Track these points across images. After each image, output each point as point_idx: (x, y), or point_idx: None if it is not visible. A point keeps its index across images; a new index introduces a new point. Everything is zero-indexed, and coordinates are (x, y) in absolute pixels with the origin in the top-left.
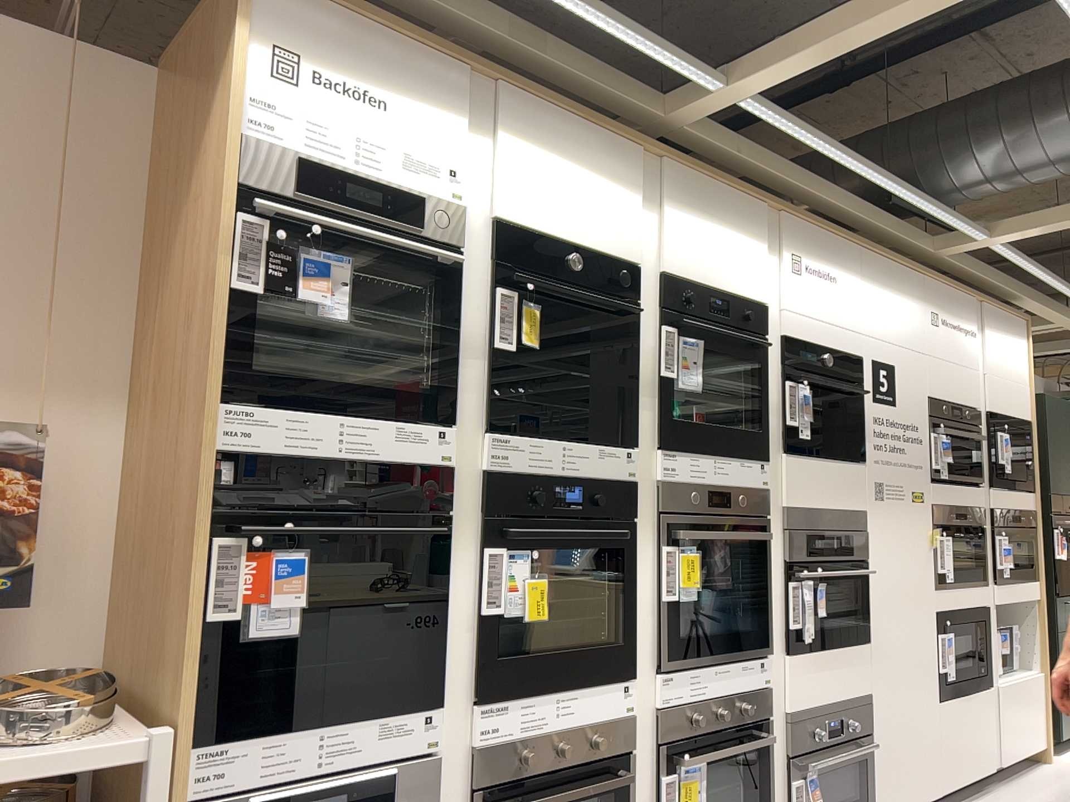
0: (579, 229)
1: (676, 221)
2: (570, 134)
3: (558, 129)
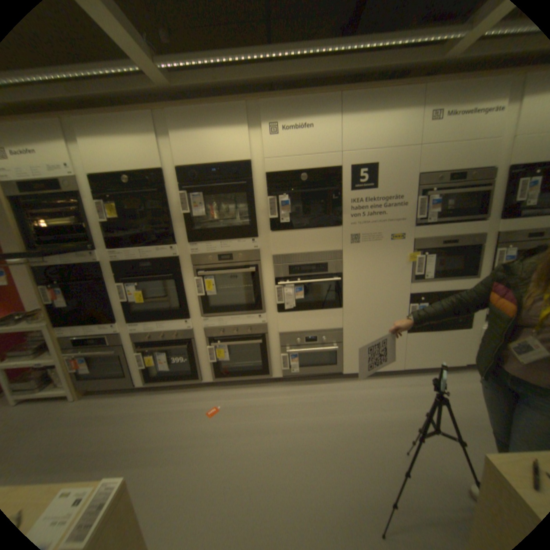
0: (124, 163)
1: (181, 136)
2: (108, 120)
3: (101, 121)
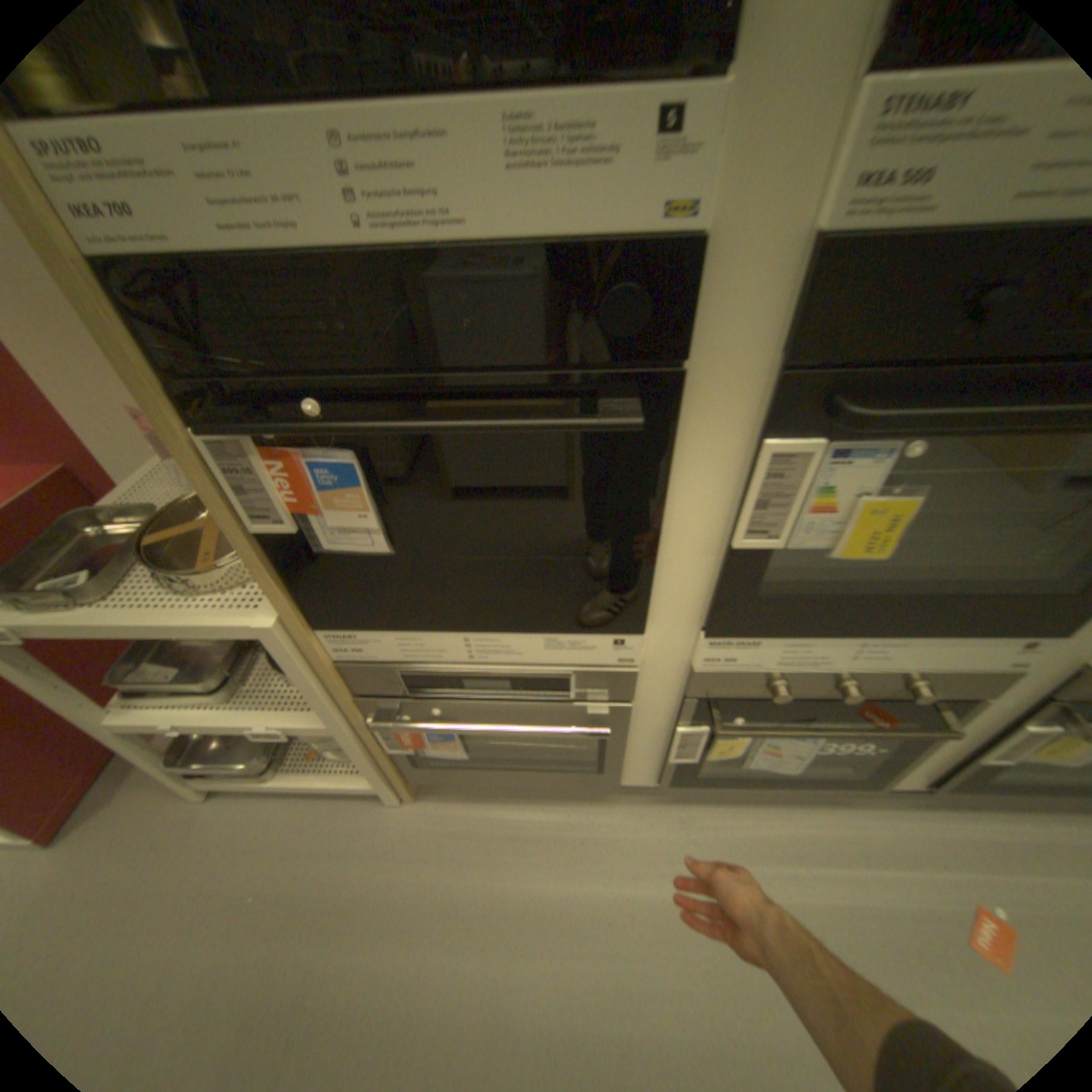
0: None
1: None
2: None
3: None
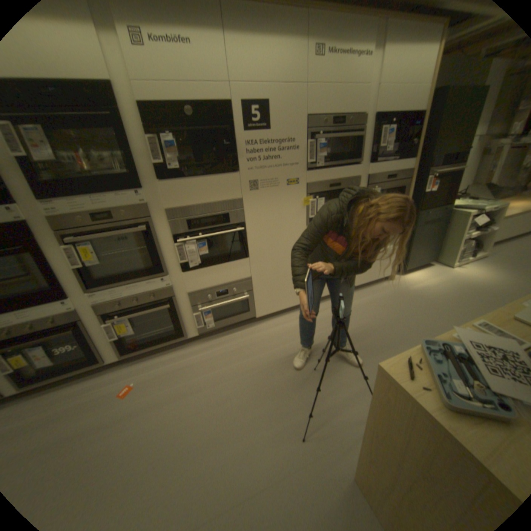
0: None
1: None
2: None
3: None
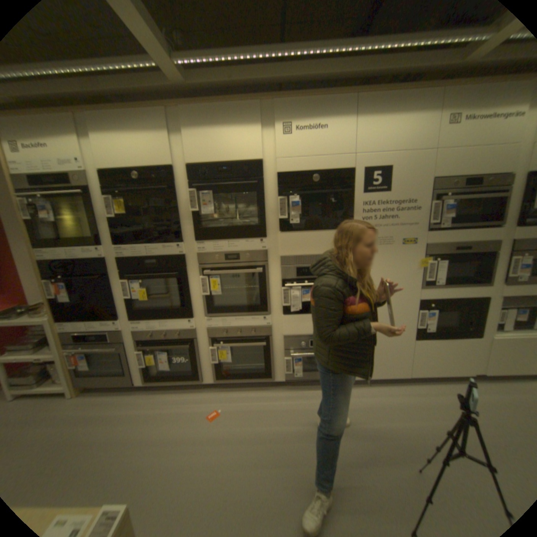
0: (134, 159)
1: (193, 133)
2: (120, 115)
3: (113, 116)
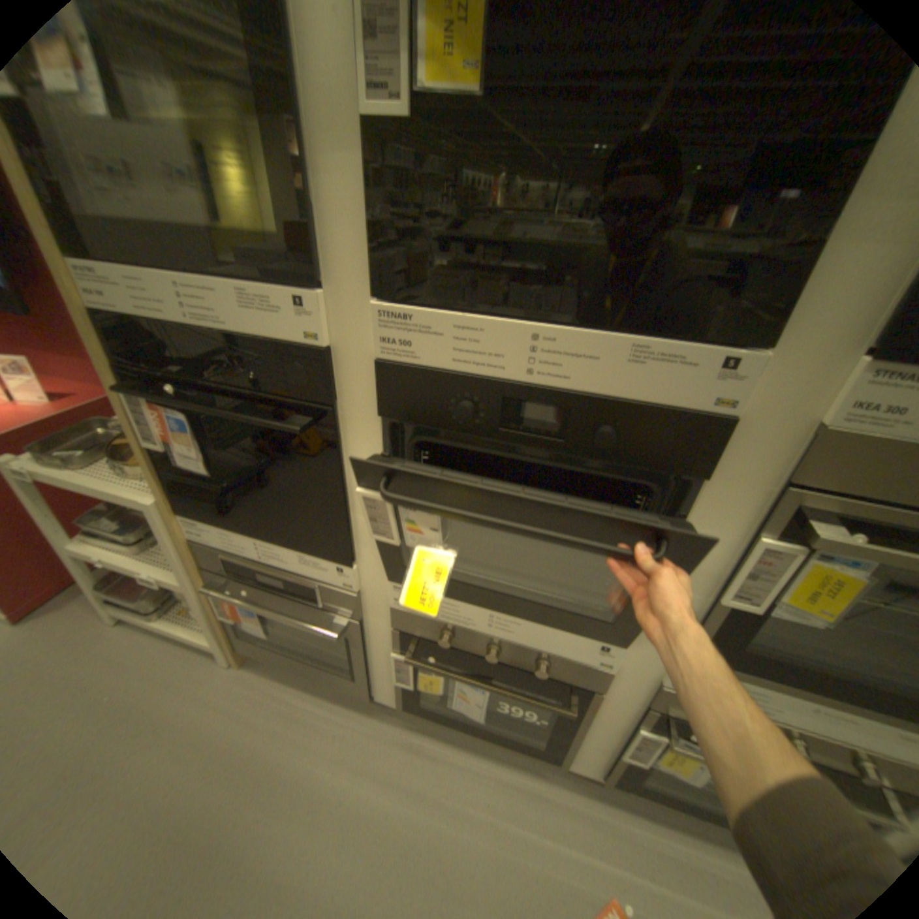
0: None
1: None
2: None
3: None
